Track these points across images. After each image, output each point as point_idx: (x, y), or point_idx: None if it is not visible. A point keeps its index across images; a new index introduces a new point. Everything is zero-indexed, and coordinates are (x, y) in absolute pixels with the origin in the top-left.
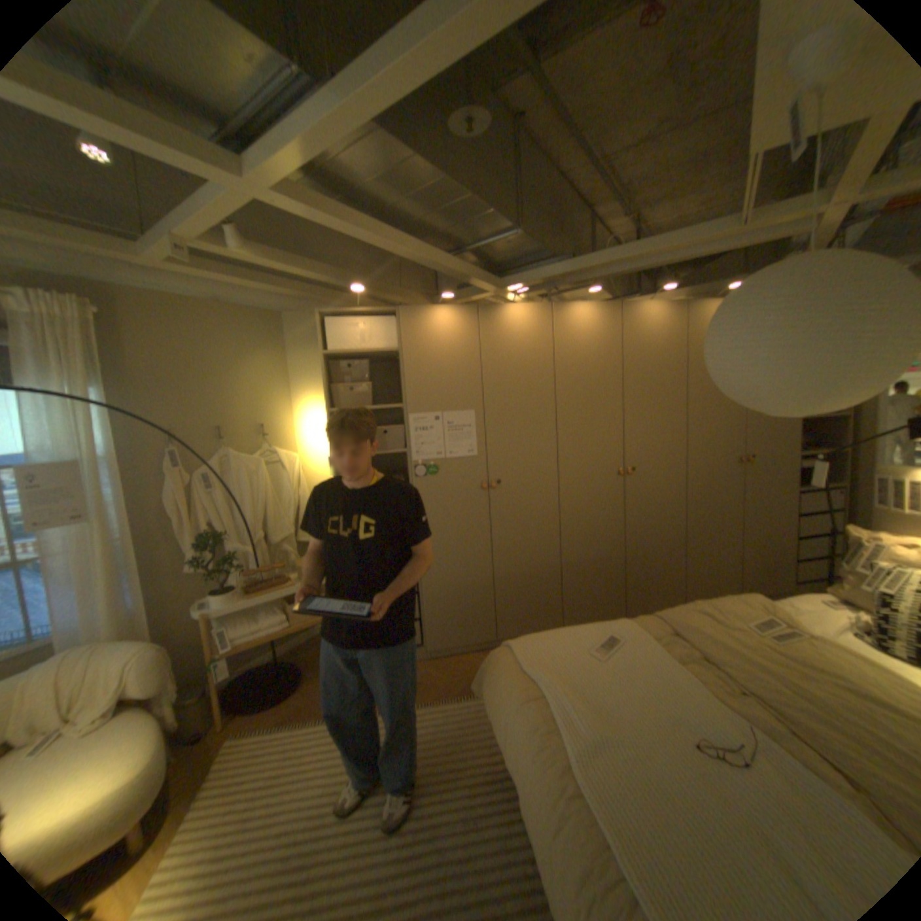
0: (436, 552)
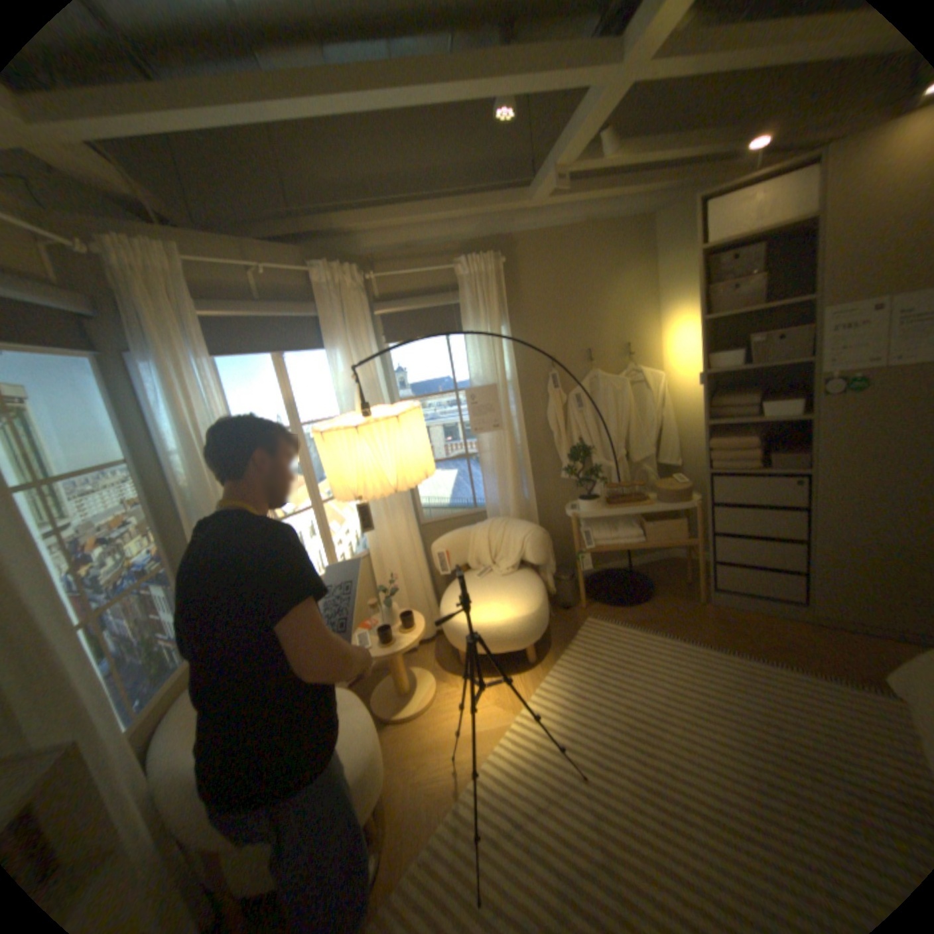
0: (848, 497)
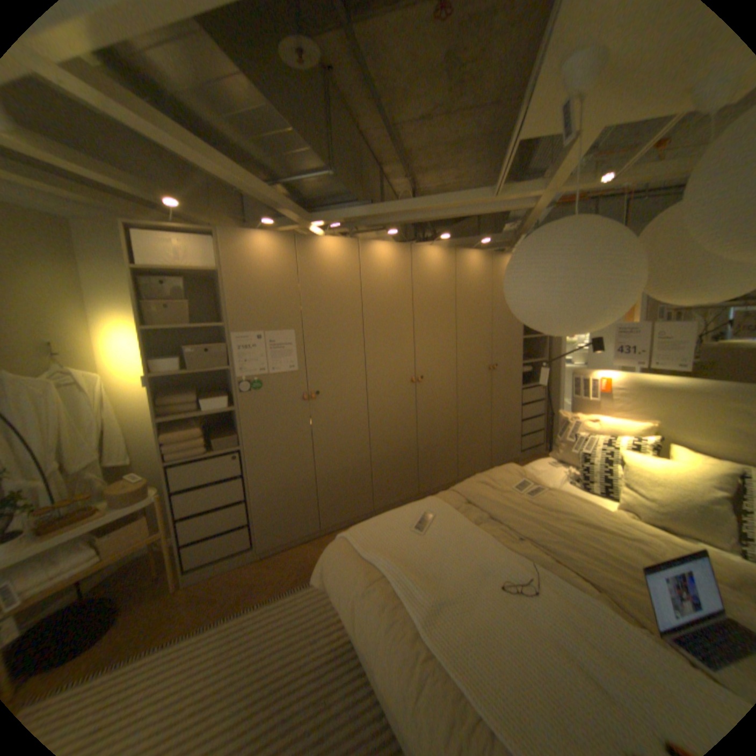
0: (262, 460)
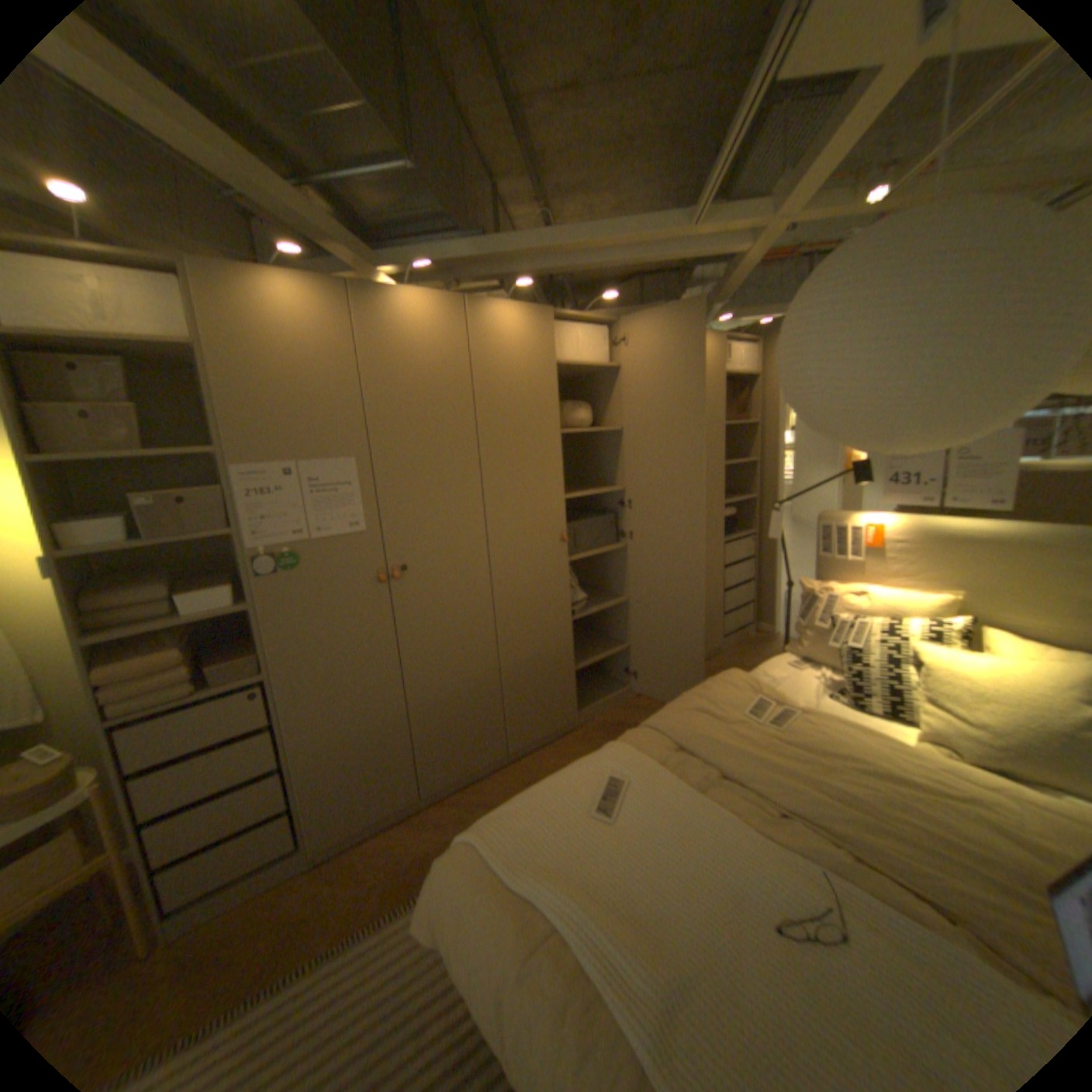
0: (308, 695)
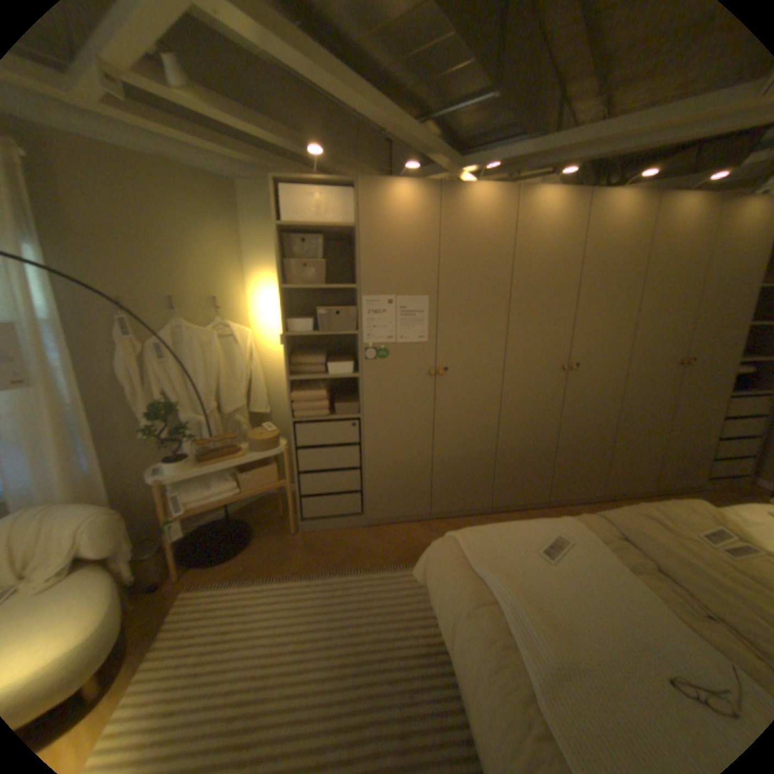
0: (381, 432)
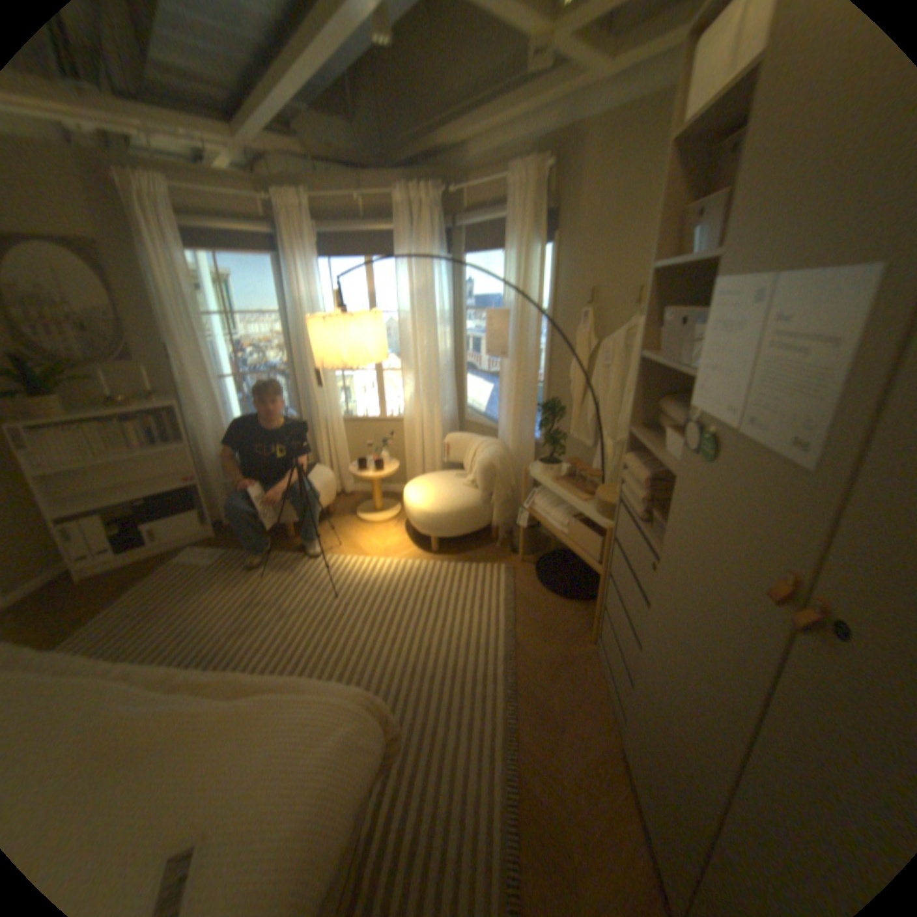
0: (666, 624)
